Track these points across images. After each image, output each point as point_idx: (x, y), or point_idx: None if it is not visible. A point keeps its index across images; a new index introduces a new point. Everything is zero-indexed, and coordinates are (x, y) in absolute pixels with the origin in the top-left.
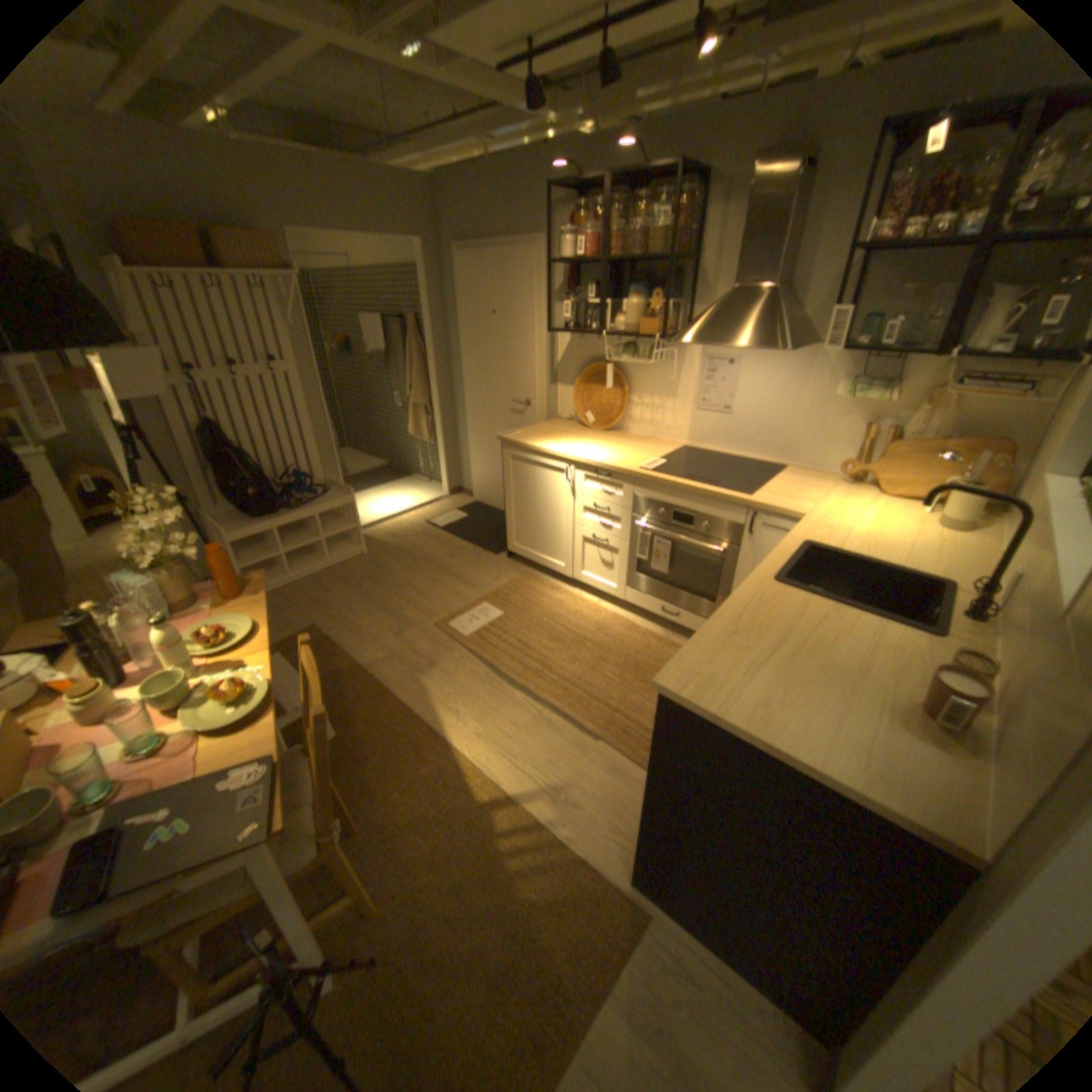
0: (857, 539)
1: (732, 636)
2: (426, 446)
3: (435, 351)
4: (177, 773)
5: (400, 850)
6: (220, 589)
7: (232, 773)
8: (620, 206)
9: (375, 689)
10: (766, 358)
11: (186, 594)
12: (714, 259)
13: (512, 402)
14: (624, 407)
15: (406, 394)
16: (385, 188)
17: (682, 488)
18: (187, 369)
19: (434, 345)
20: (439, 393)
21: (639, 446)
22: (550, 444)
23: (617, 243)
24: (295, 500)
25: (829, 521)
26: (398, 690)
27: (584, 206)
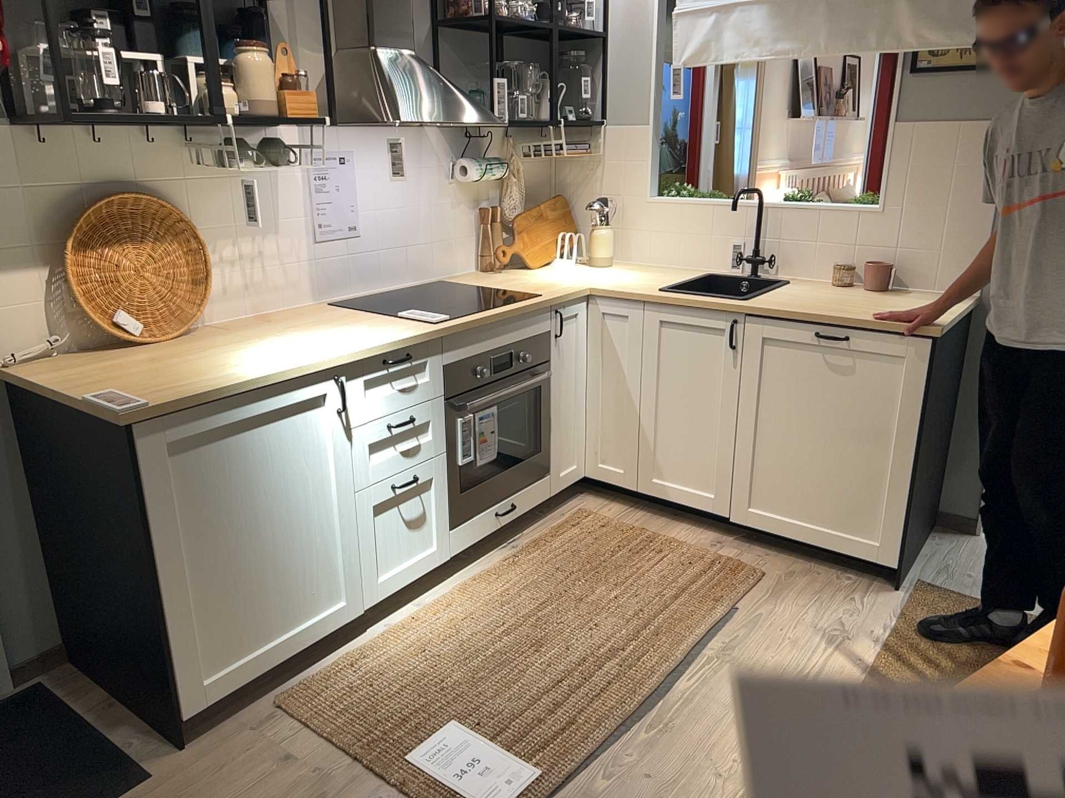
0: (640, 281)
1: (849, 311)
2: None
3: None
4: None
5: None
6: None
7: None
8: None
9: None
10: (380, 151)
11: None
12: (286, 6)
13: None
14: (211, 273)
15: None
16: None
17: (500, 318)
18: None
19: None
20: None
21: (311, 322)
22: (246, 368)
23: None
24: None
25: (603, 283)
26: None
27: None
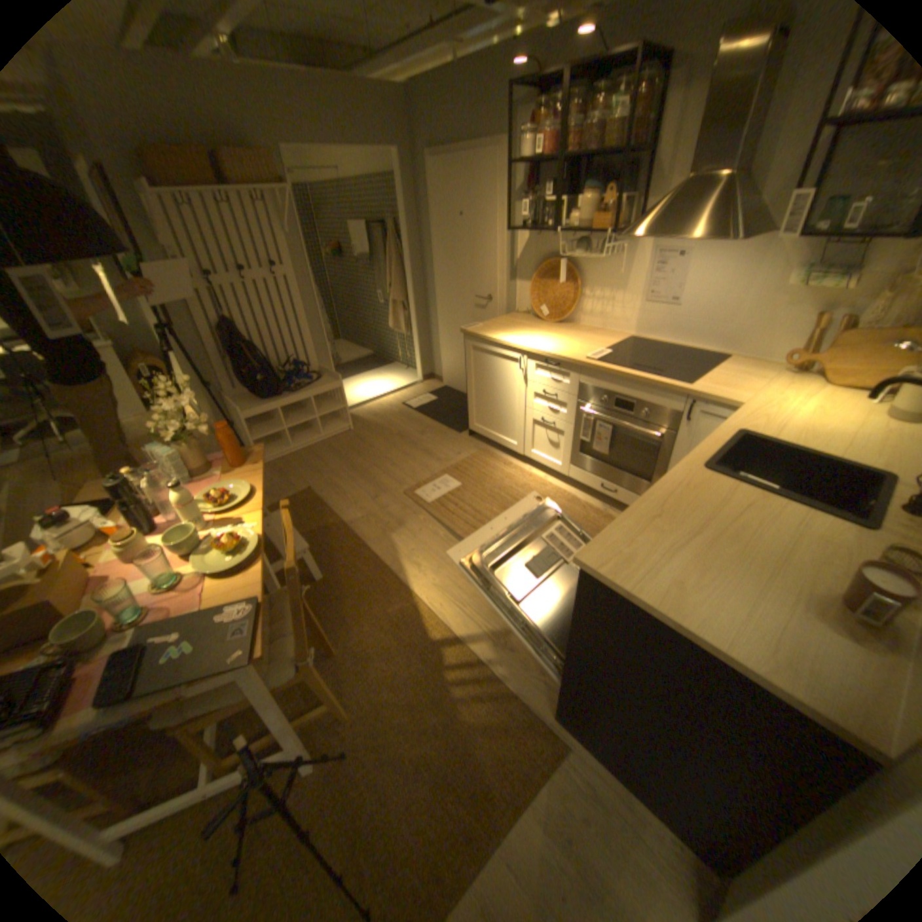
0: (795, 428)
1: (656, 519)
2: (404, 338)
3: (410, 253)
4: (188, 605)
5: (368, 672)
6: (229, 459)
7: (227, 609)
8: (579, 100)
9: (355, 542)
10: (718, 248)
11: (204, 462)
12: (671, 148)
13: (476, 298)
14: (576, 300)
15: (387, 292)
16: (367, 101)
17: (625, 377)
18: (206, 275)
19: (410, 247)
20: (415, 290)
21: (588, 337)
22: (507, 335)
23: (575, 138)
24: (295, 385)
25: (768, 410)
26: (373, 544)
27: (545, 103)
